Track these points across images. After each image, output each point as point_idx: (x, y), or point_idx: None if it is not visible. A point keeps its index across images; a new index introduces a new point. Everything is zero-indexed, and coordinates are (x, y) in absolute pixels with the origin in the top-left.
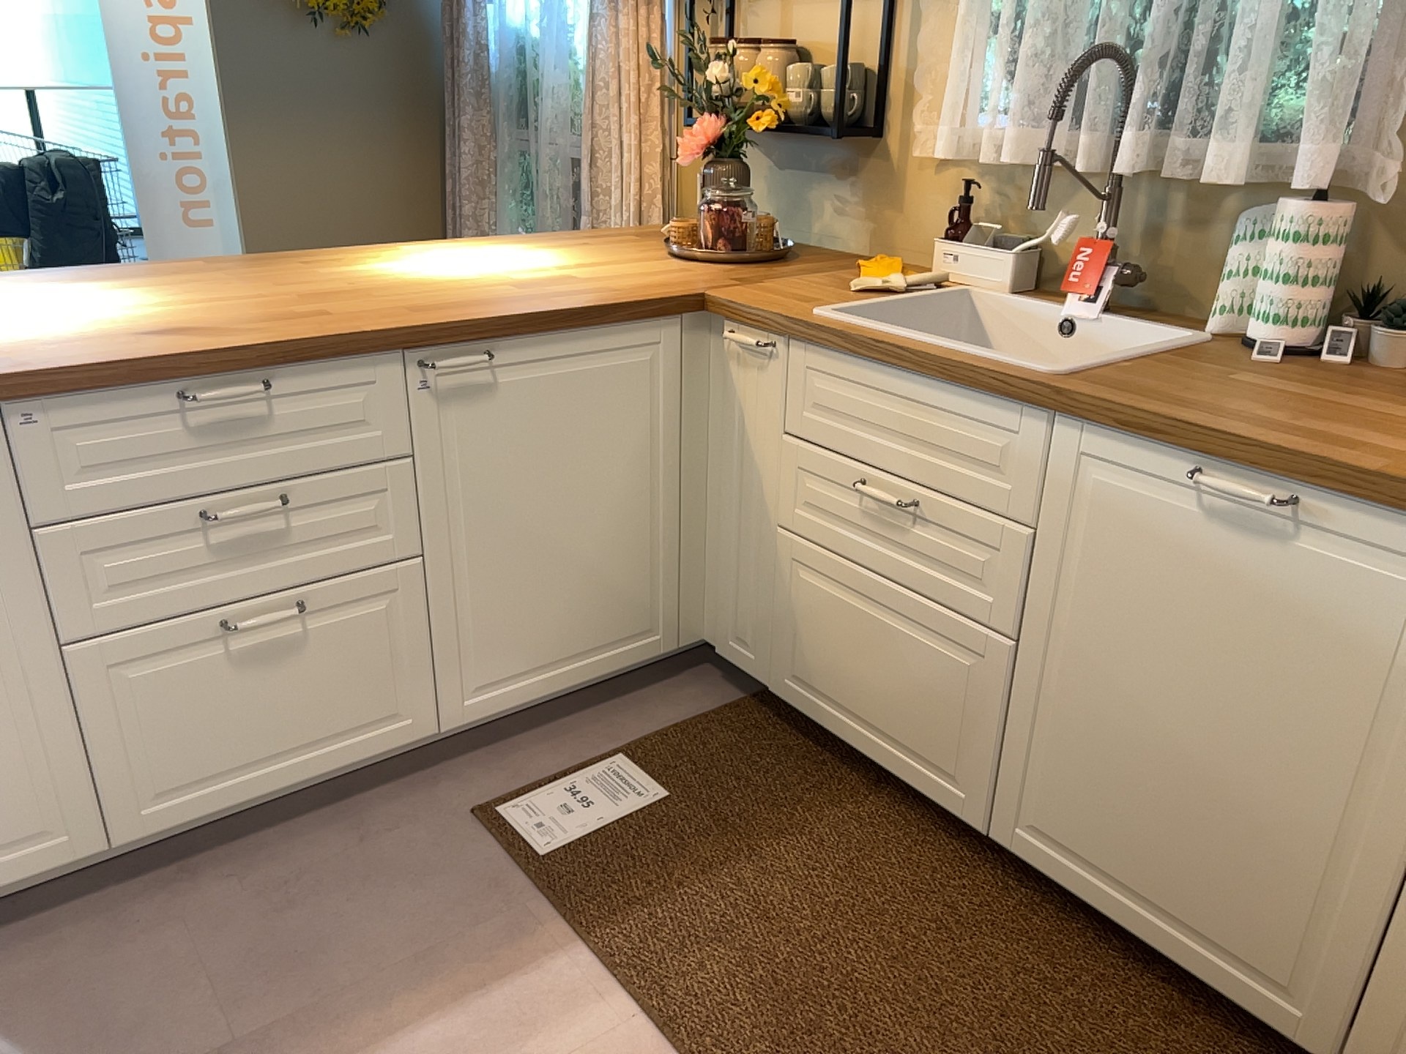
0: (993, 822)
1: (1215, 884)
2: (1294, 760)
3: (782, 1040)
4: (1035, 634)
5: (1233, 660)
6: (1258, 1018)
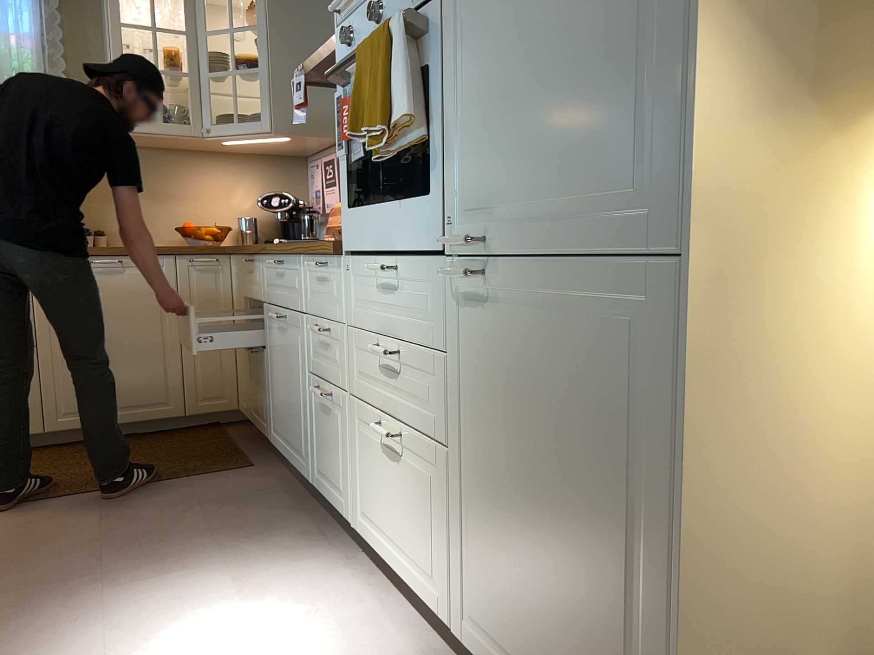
0: (44, 427)
1: (135, 385)
2: (144, 333)
3: (53, 487)
4: (44, 339)
5: (118, 313)
6: (161, 418)
